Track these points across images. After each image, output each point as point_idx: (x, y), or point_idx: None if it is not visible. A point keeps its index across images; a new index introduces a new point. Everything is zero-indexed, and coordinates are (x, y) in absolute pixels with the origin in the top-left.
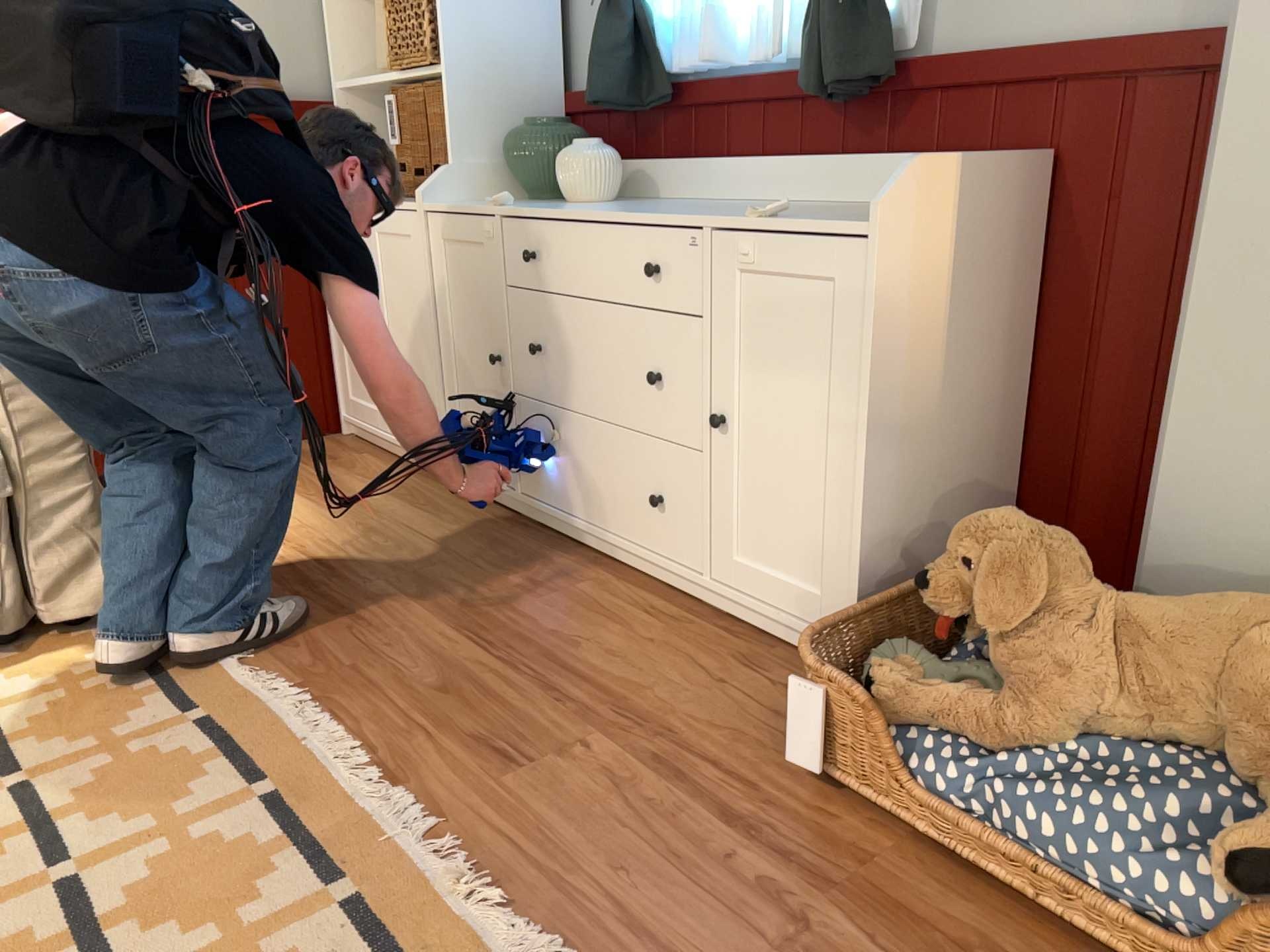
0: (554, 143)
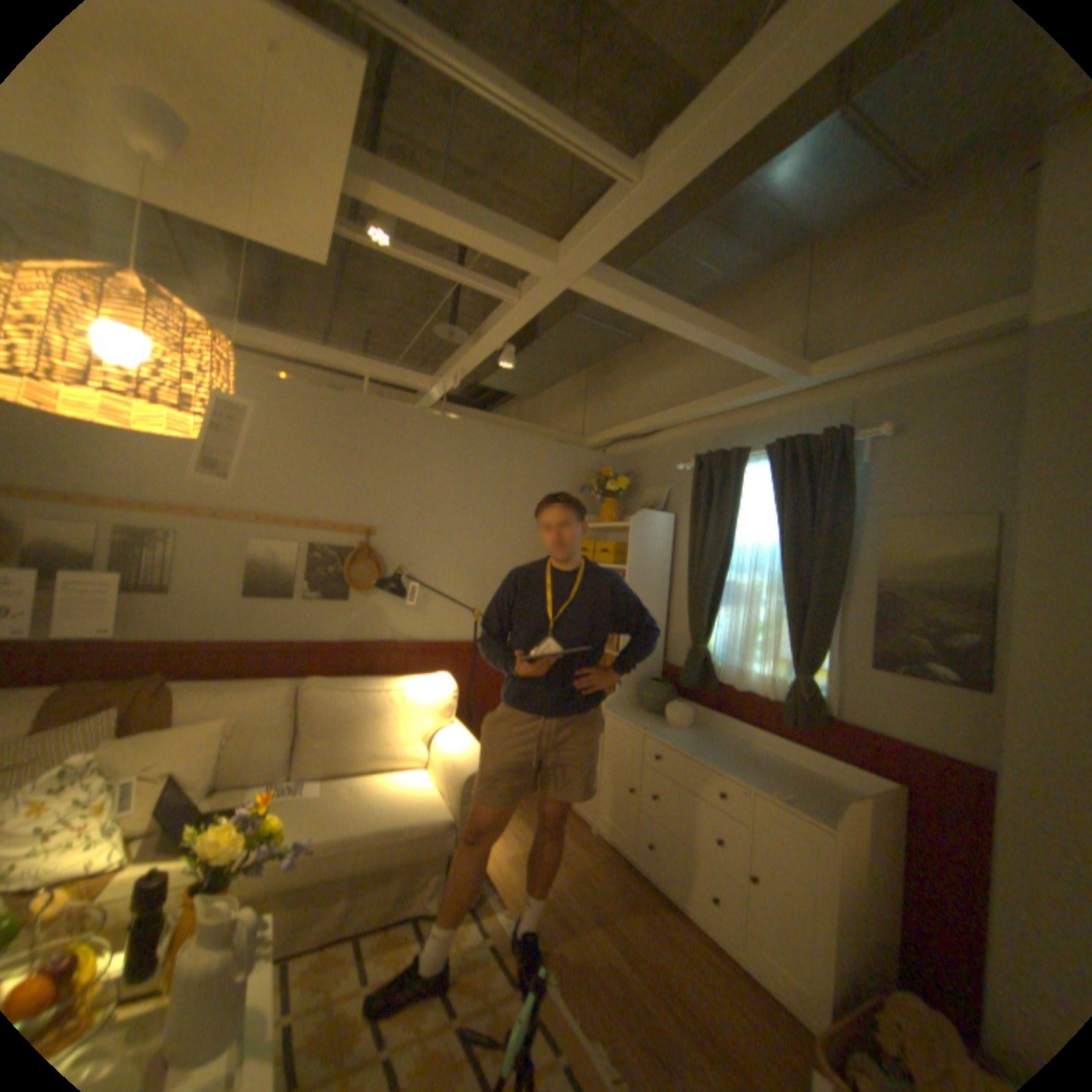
0: (664, 695)
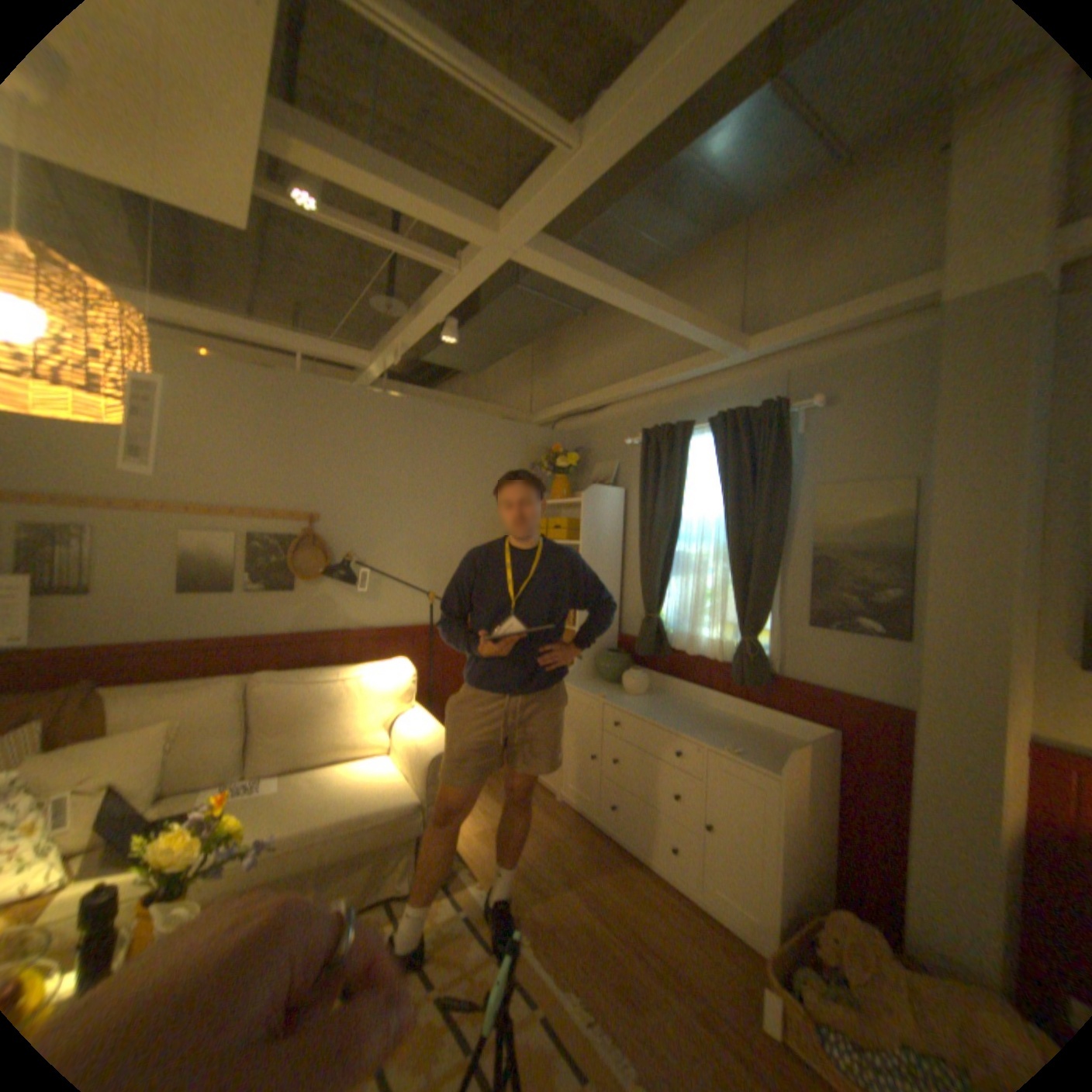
0: (620, 664)
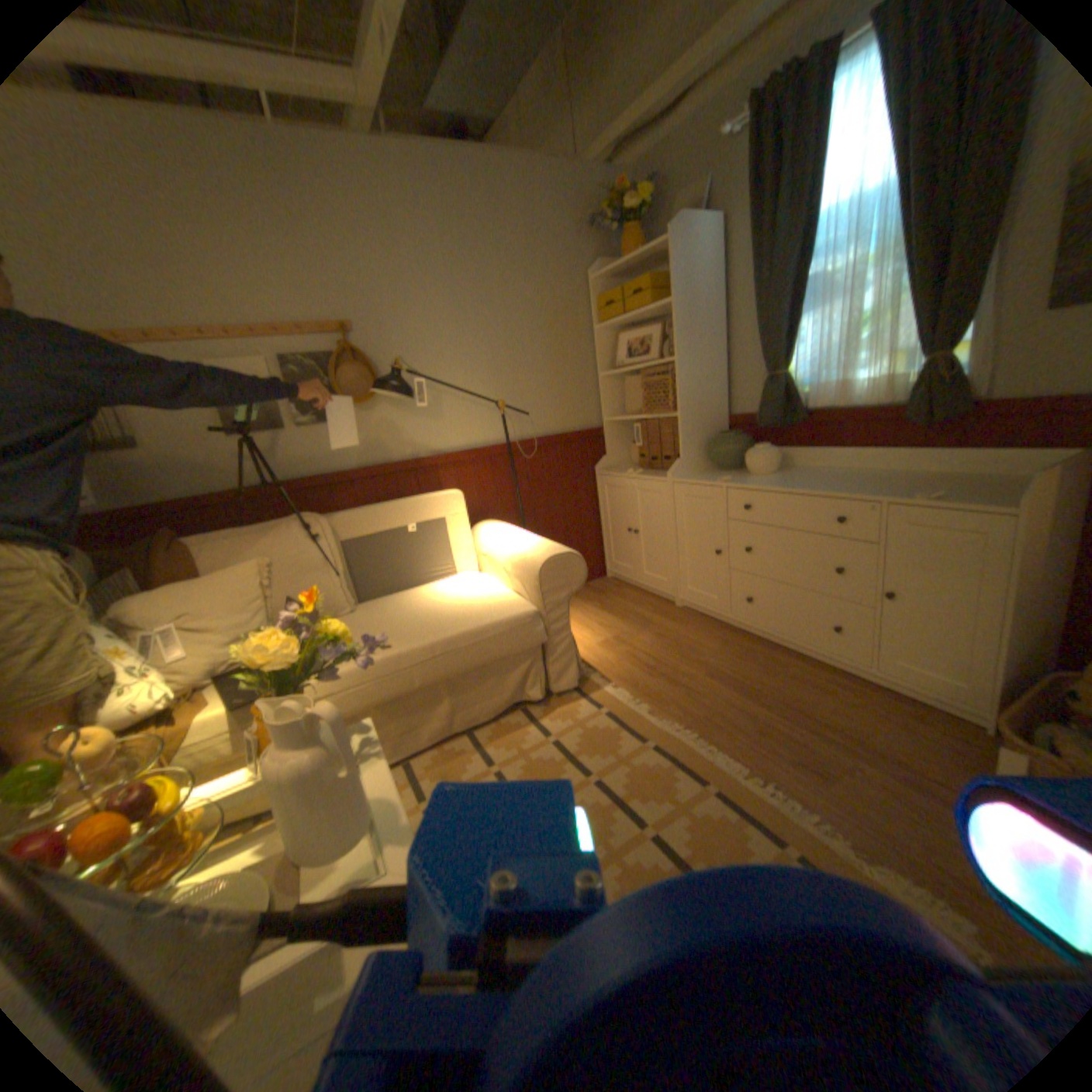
0: (739, 443)
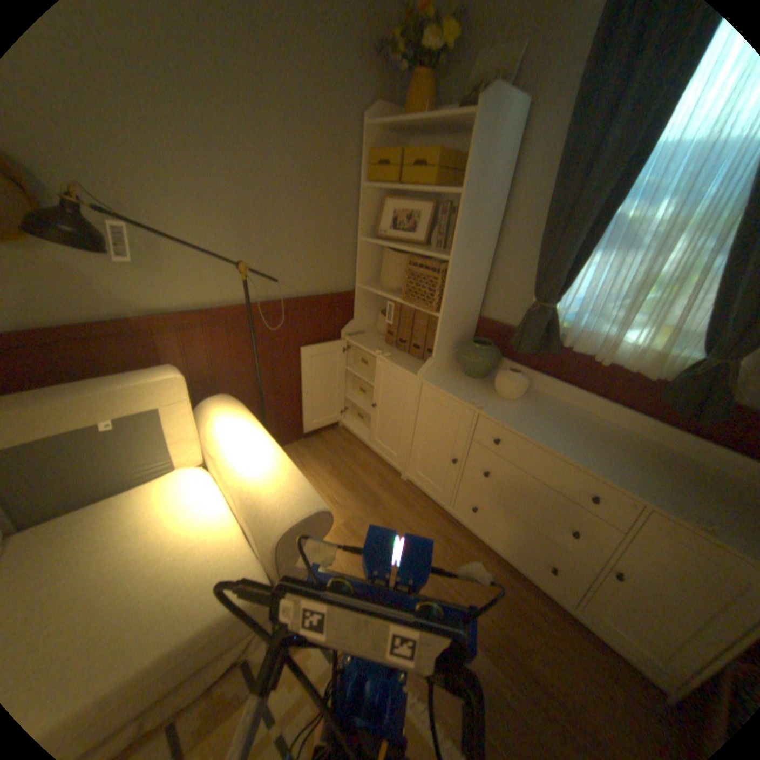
0: (492, 360)
